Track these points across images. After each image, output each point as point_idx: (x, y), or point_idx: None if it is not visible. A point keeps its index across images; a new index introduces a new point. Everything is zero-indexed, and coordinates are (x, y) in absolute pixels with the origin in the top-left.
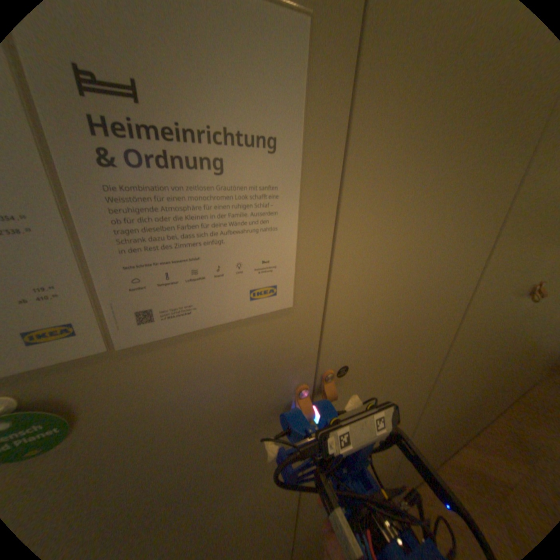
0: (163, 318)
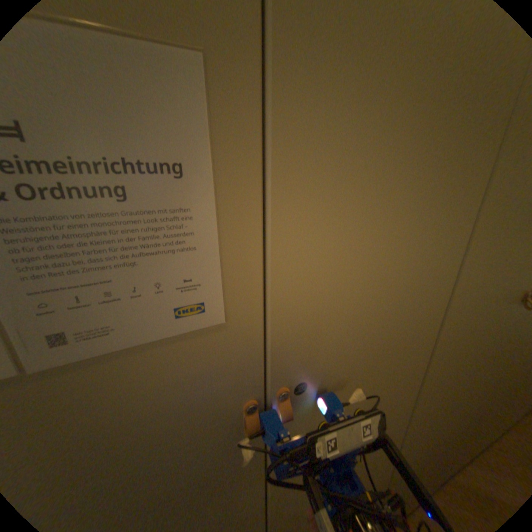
0: (78, 341)
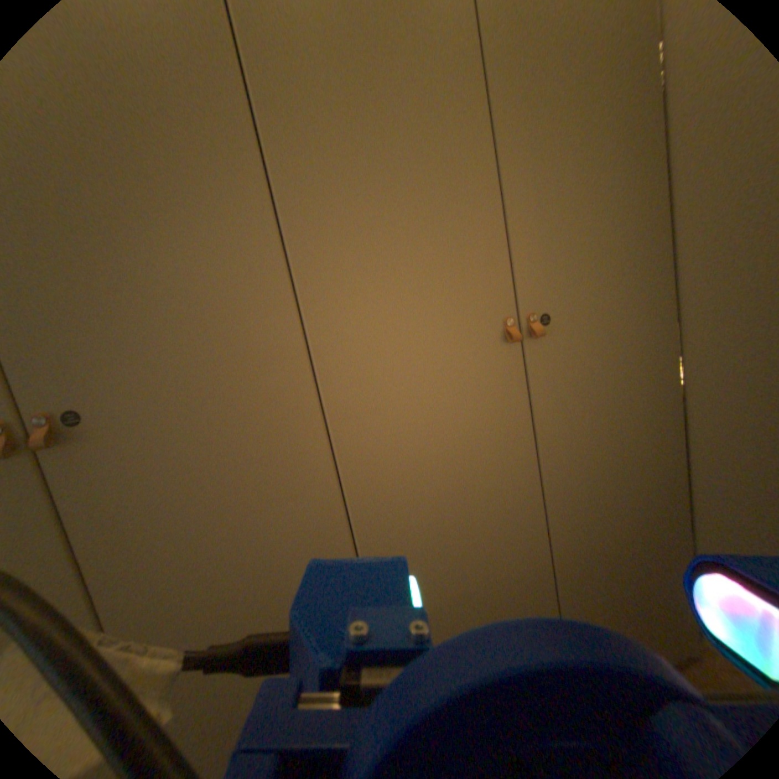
0: None
